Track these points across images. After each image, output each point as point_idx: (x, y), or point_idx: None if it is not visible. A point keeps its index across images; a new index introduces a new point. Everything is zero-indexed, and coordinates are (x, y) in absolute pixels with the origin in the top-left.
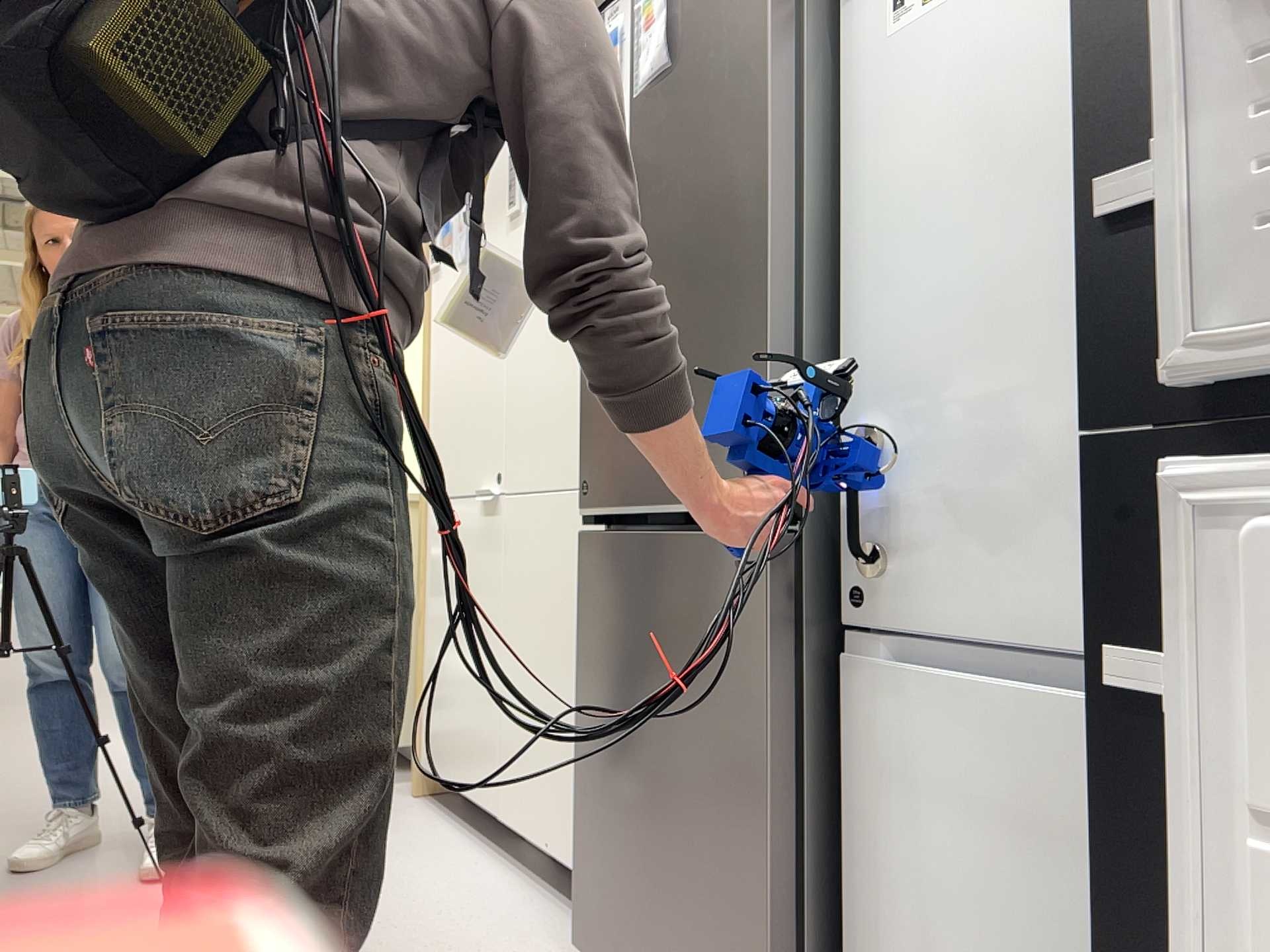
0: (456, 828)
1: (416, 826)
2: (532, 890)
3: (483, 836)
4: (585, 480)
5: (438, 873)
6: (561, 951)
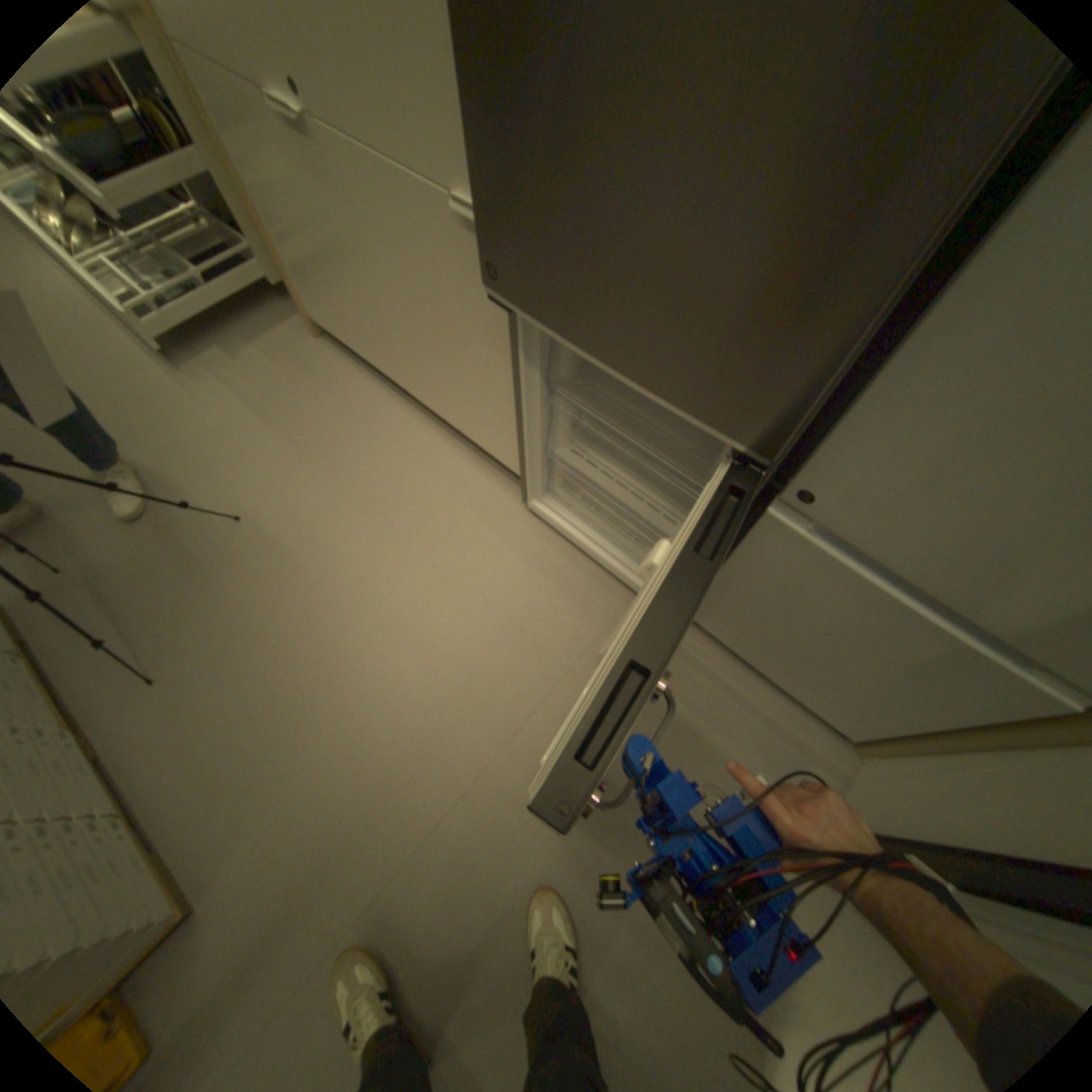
0: (366, 376)
1: (338, 379)
2: (451, 441)
3: (389, 381)
4: (489, 257)
5: (384, 435)
6: (496, 502)
